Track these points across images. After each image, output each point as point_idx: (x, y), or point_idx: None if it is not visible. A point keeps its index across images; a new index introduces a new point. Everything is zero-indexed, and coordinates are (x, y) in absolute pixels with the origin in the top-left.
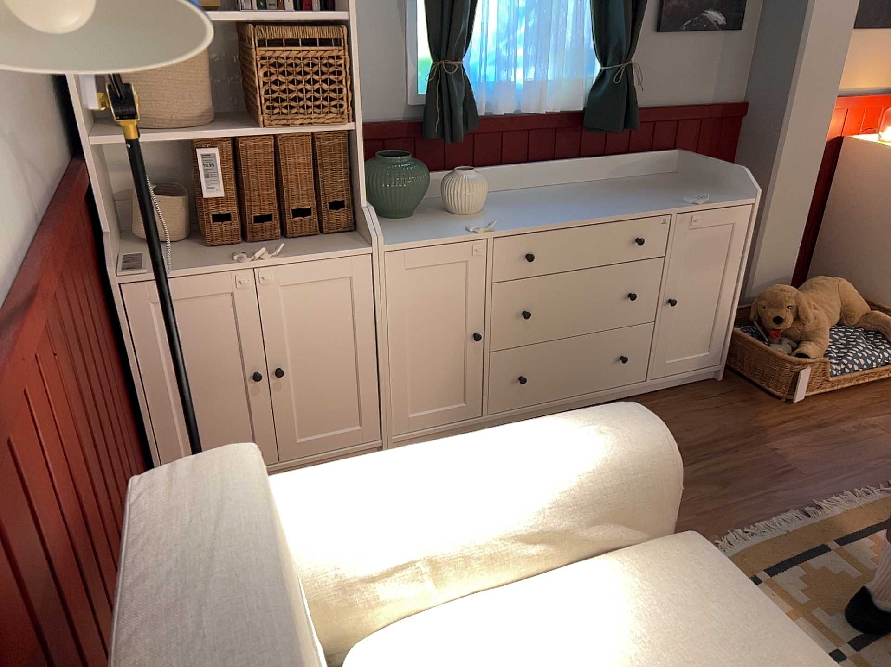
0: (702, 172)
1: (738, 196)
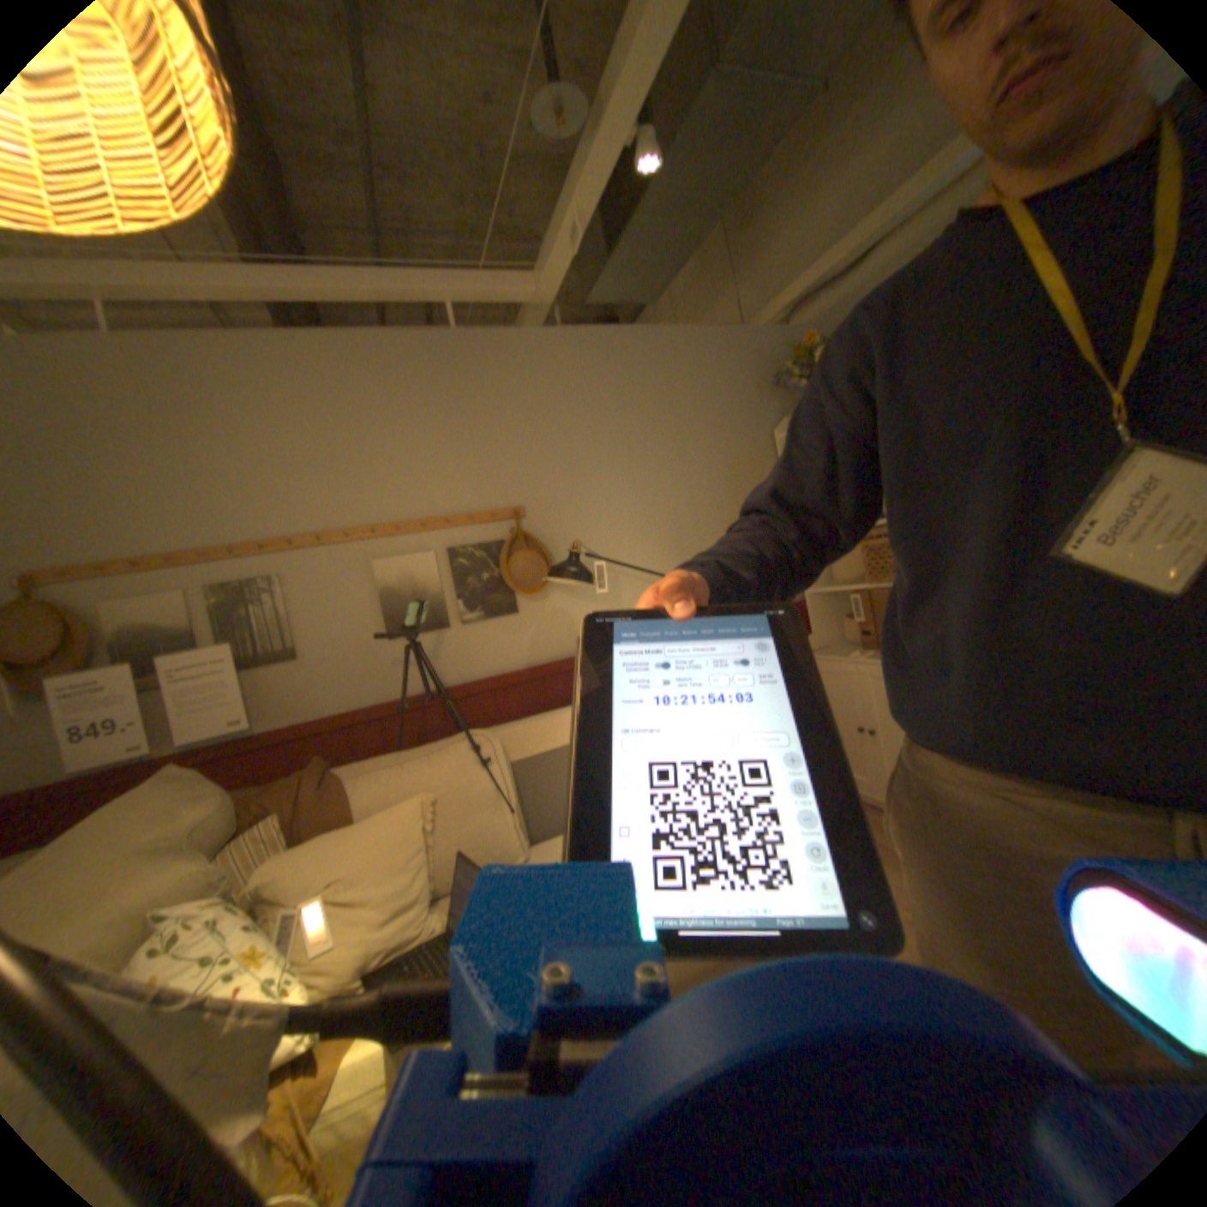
0: None
1: None
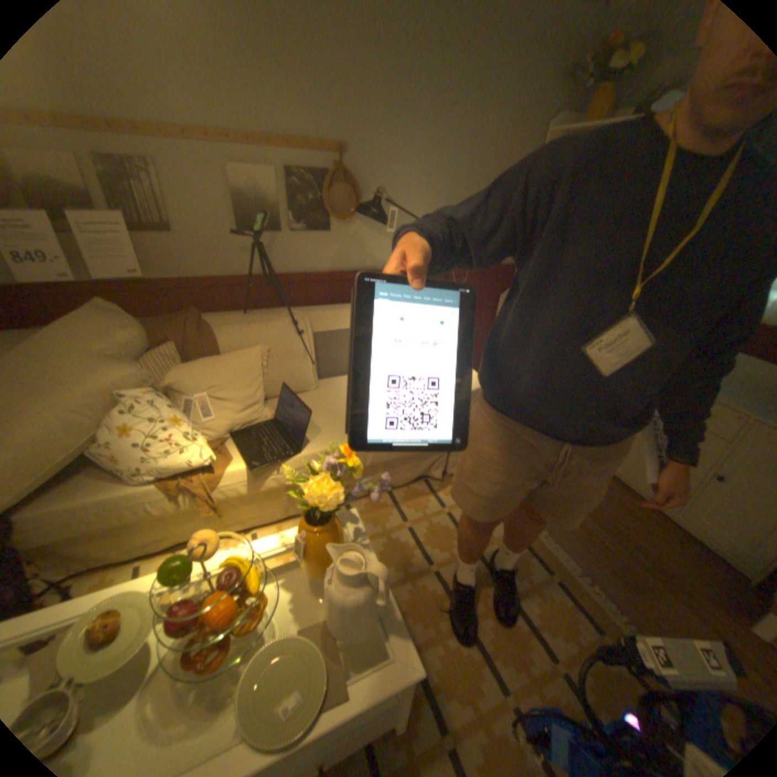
0: None
1: None
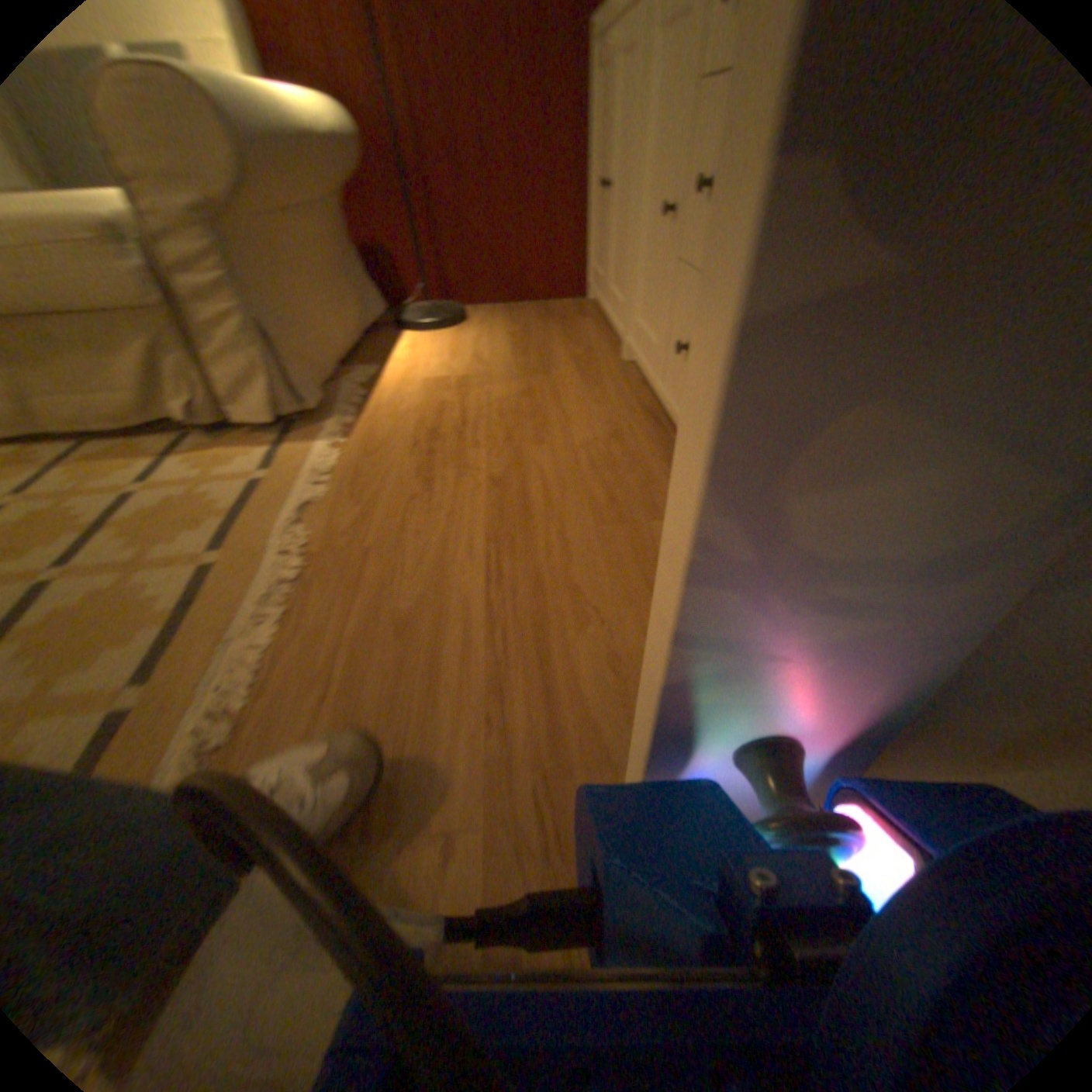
0: None
1: None
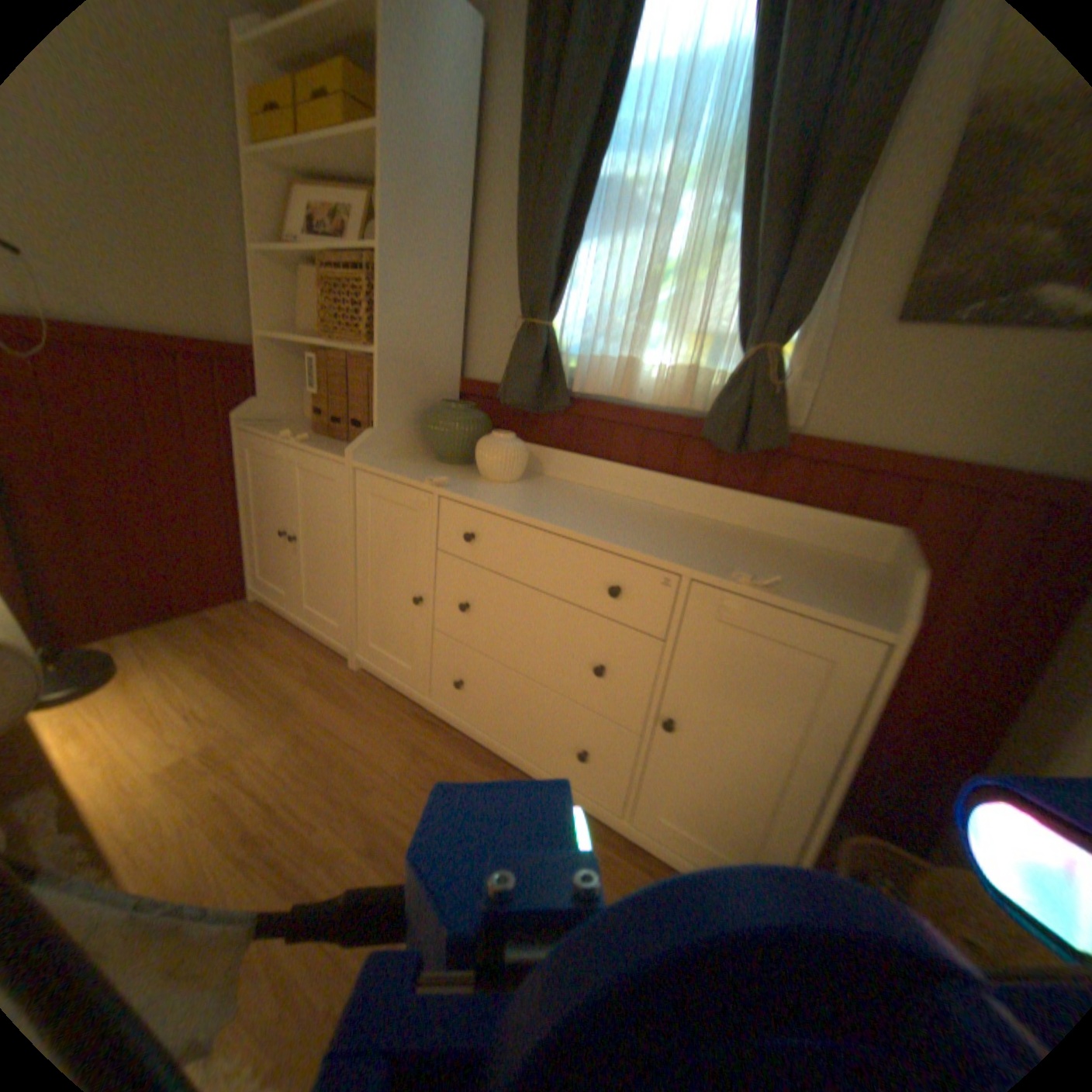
0: (907, 571)
1: (877, 617)
